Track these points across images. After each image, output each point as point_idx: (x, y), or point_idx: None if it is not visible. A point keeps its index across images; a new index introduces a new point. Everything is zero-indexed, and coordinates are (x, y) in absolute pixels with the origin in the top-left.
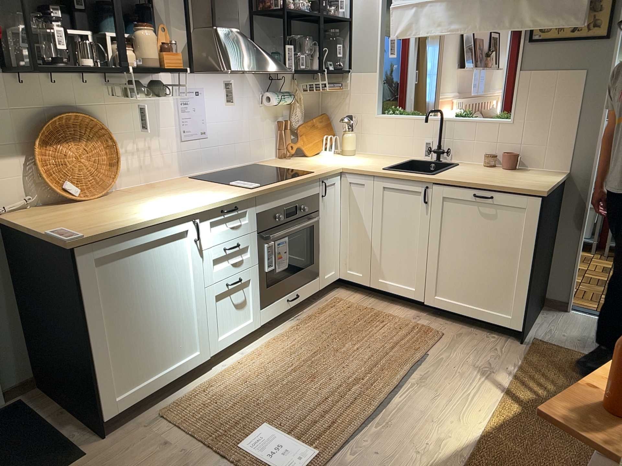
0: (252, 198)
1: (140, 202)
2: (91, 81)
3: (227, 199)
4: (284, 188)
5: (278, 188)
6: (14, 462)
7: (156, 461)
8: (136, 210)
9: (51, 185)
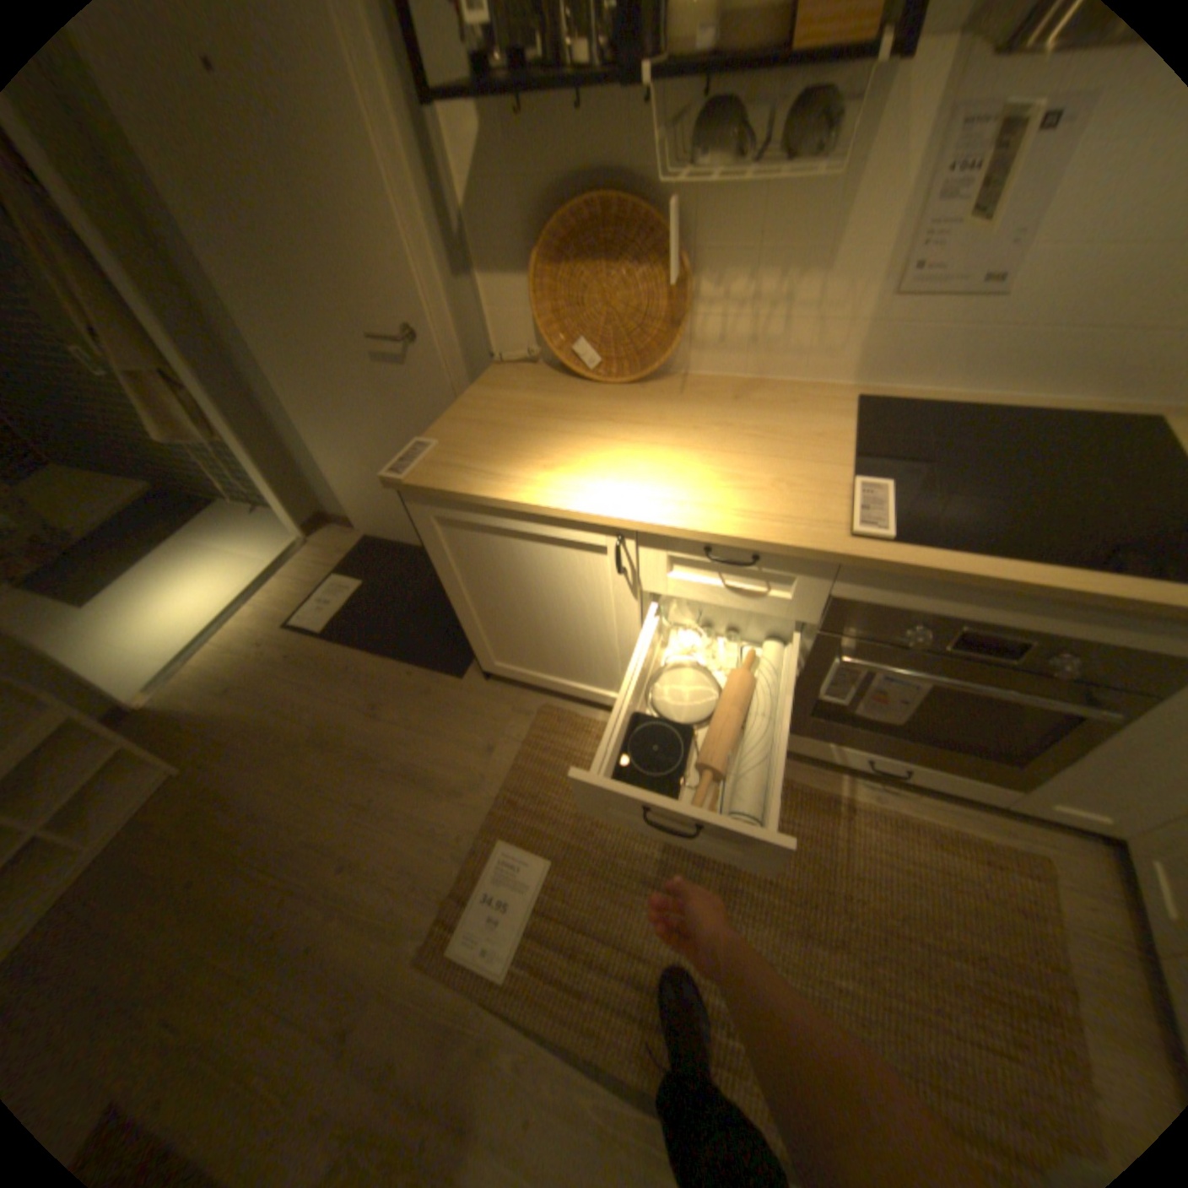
0: (823, 558)
1: (627, 430)
2: (674, 86)
3: (724, 533)
4: (990, 585)
5: (951, 576)
6: (442, 626)
7: (461, 753)
8: (570, 453)
9: (544, 336)
